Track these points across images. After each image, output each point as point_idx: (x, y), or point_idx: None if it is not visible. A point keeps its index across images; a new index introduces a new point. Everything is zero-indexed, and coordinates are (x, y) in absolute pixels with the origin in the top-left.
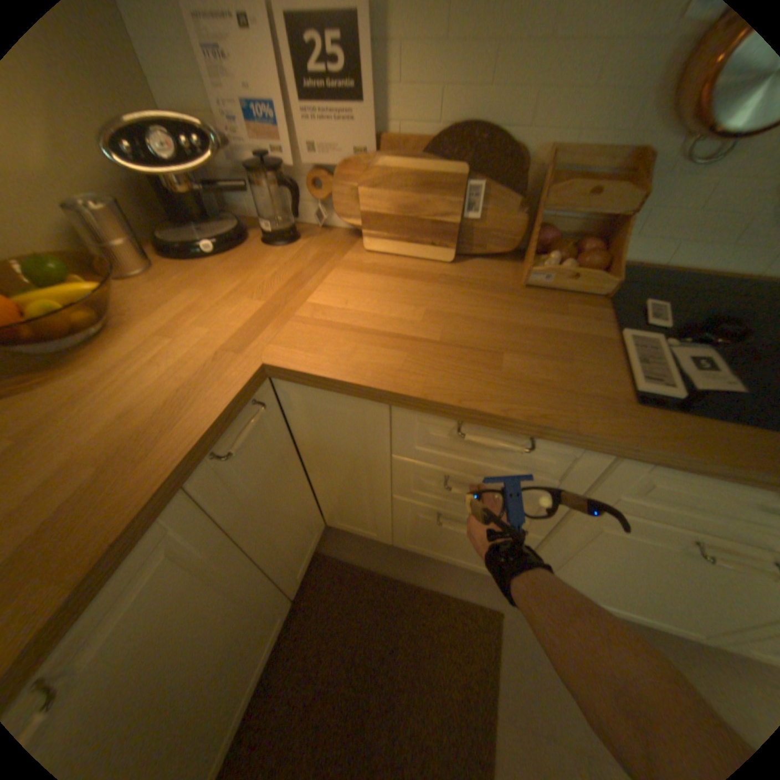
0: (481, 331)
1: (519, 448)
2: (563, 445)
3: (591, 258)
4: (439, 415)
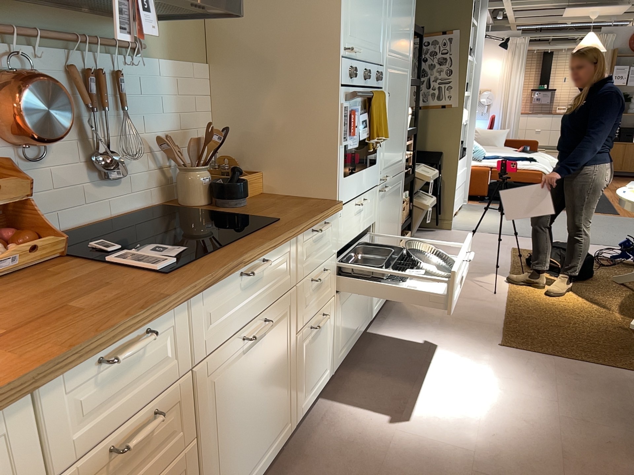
0: (21, 311)
1: (147, 340)
2: (159, 324)
3: (22, 239)
4: (78, 369)
